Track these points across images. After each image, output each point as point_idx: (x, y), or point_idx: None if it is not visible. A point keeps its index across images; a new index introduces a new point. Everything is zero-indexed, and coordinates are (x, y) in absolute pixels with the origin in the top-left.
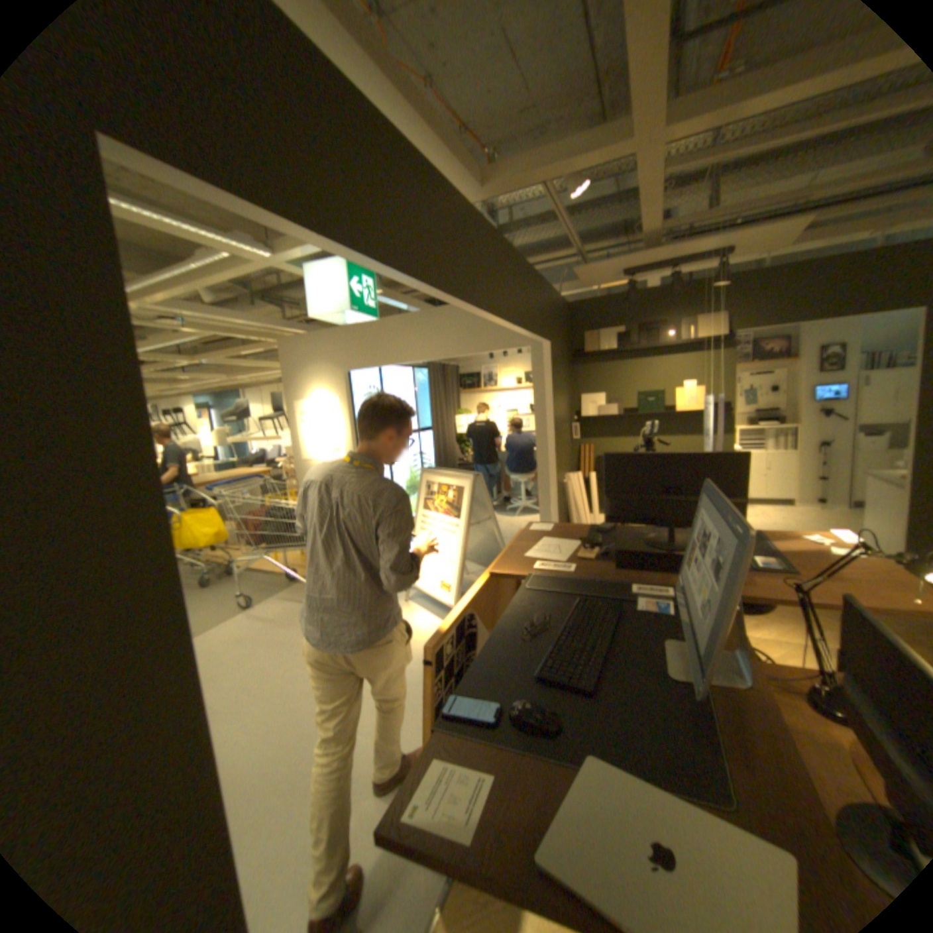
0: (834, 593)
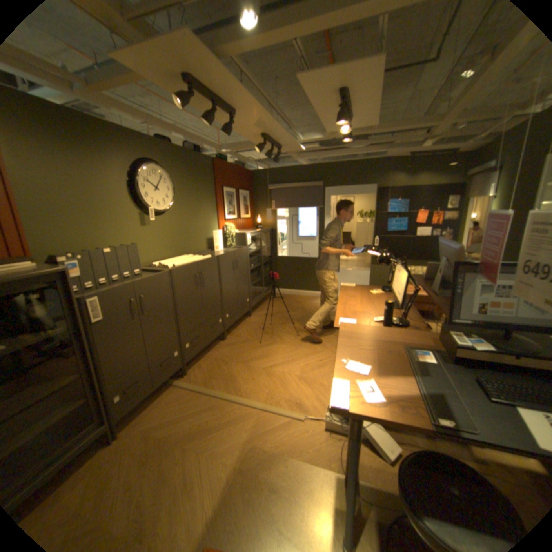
0: (389, 337)
